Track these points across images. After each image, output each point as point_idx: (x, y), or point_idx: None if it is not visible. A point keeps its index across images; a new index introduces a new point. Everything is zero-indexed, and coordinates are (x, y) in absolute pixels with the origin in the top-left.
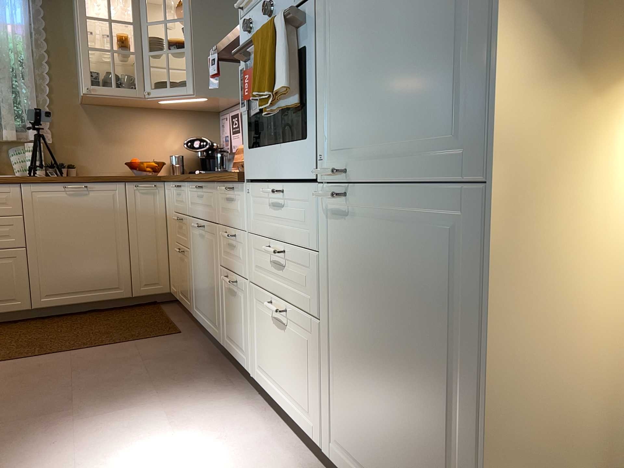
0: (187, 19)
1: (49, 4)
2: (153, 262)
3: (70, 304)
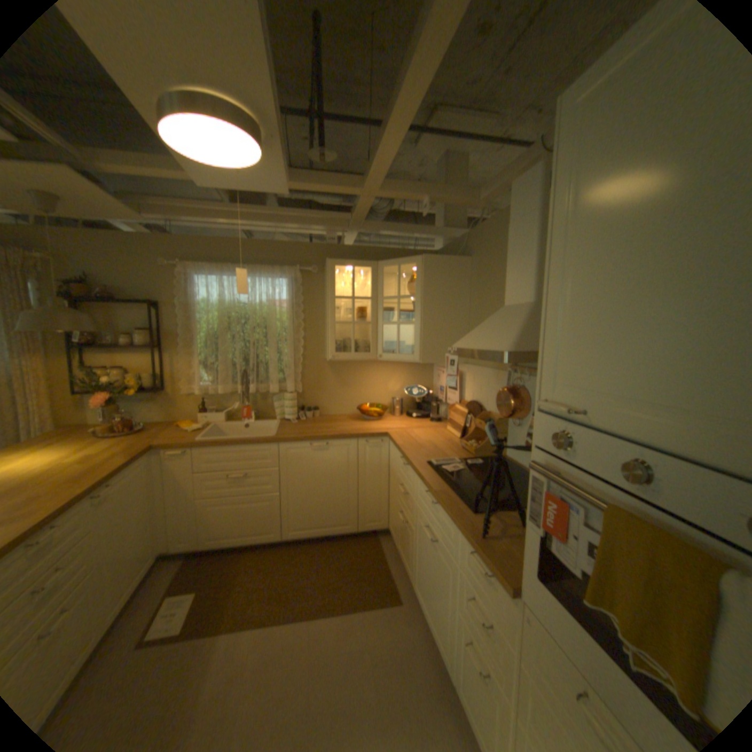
0: (417, 293)
1: (306, 281)
2: (375, 505)
3: (309, 538)
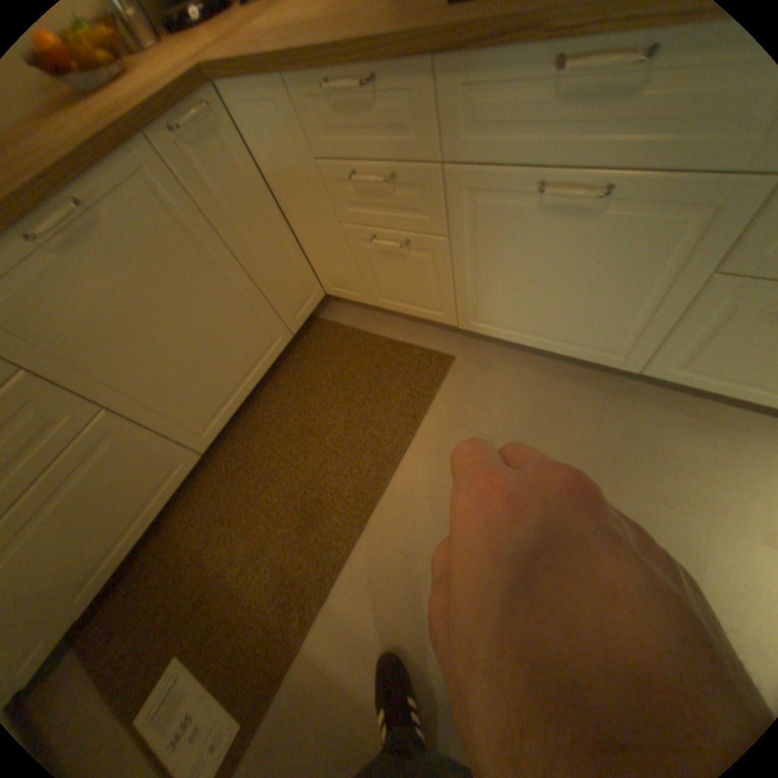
0: None
1: None
2: (288, 272)
3: (238, 407)
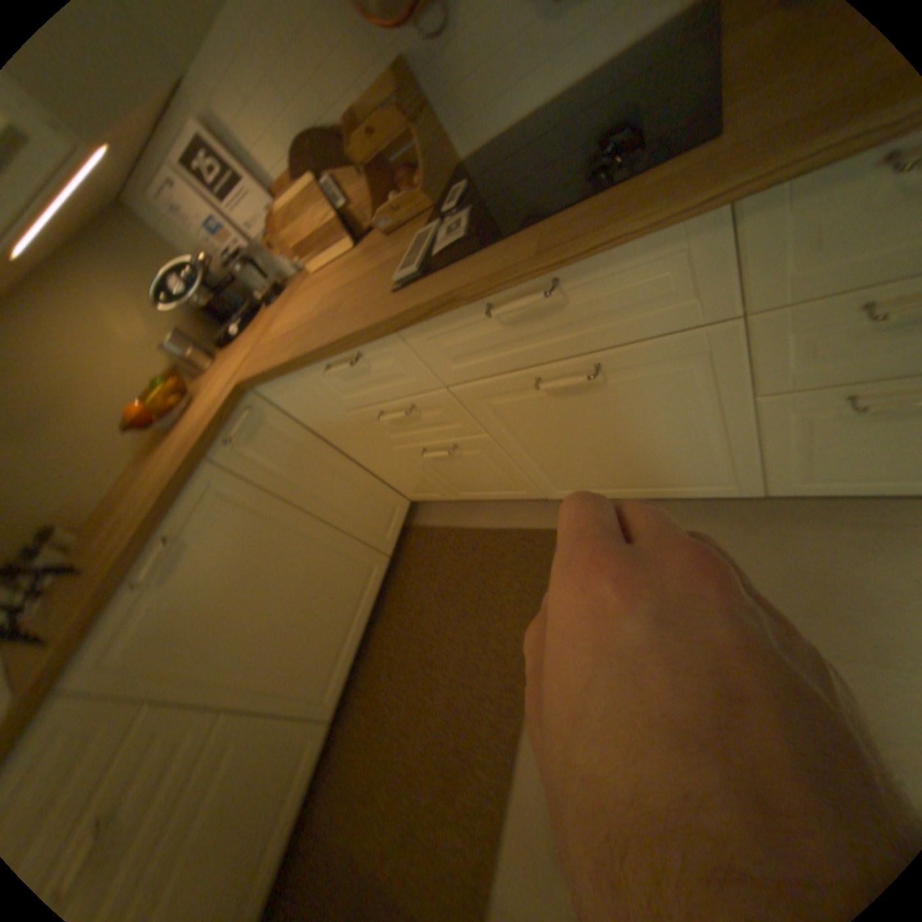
0: None
1: None
2: (365, 499)
3: (352, 653)
